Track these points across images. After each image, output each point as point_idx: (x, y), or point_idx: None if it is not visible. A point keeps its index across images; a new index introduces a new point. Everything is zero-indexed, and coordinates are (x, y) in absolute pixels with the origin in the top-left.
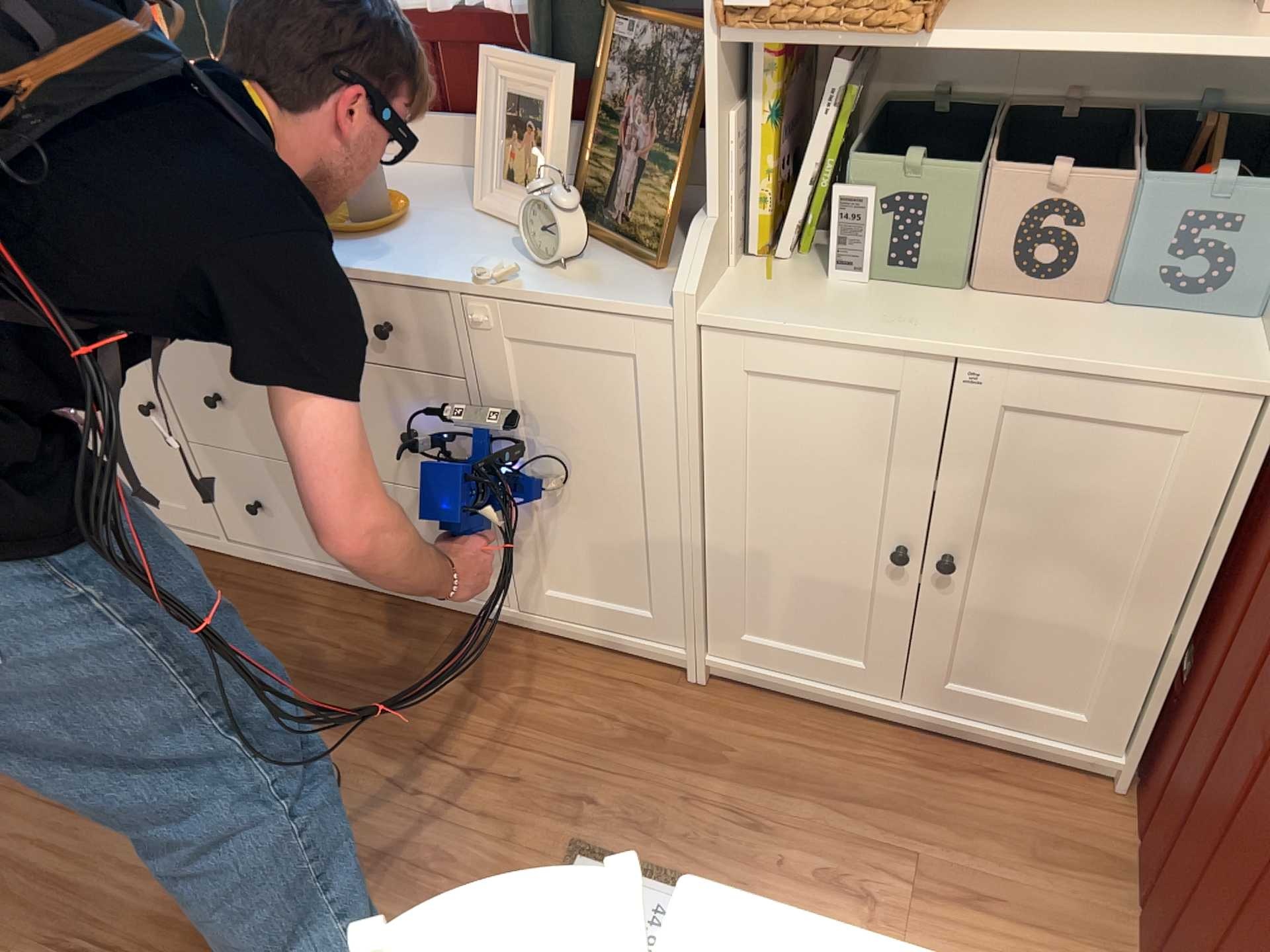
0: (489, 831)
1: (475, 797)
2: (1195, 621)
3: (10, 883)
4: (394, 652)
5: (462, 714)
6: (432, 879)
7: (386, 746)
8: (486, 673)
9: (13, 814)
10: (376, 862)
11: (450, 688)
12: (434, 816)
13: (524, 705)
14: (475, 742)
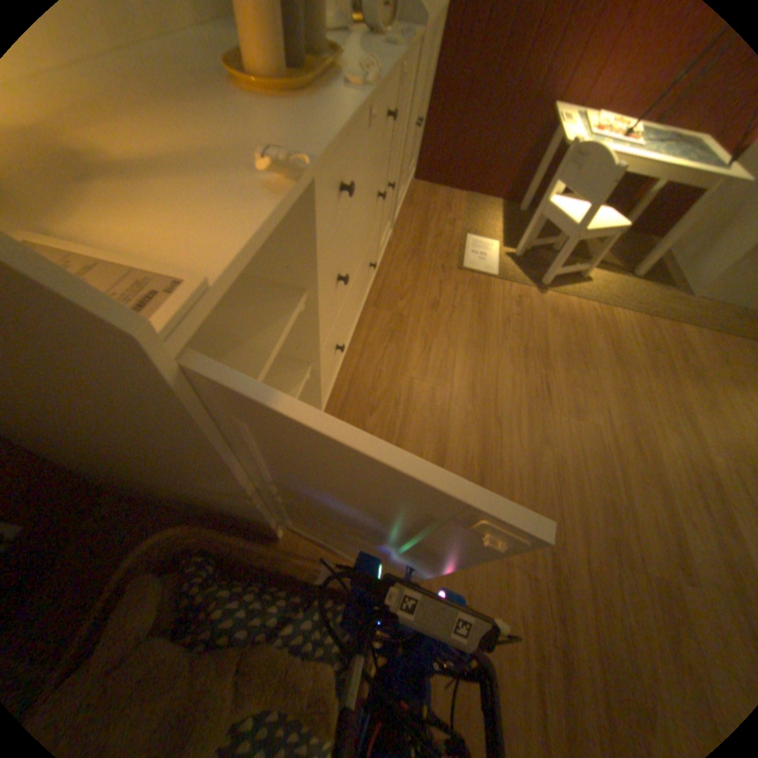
0: (463, 289)
1: (452, 293)
2: (429, 104)
3: (544, 439)
4: (388, 328)
5: (417, 300)
6: (484, 300)
7: (438, 321)
8: (395, 295)
9: (518, 461)
10: (484, 315)
11: (405, 305)
12: (462, 303)
13: (409, 284)
14: (430, 295)
